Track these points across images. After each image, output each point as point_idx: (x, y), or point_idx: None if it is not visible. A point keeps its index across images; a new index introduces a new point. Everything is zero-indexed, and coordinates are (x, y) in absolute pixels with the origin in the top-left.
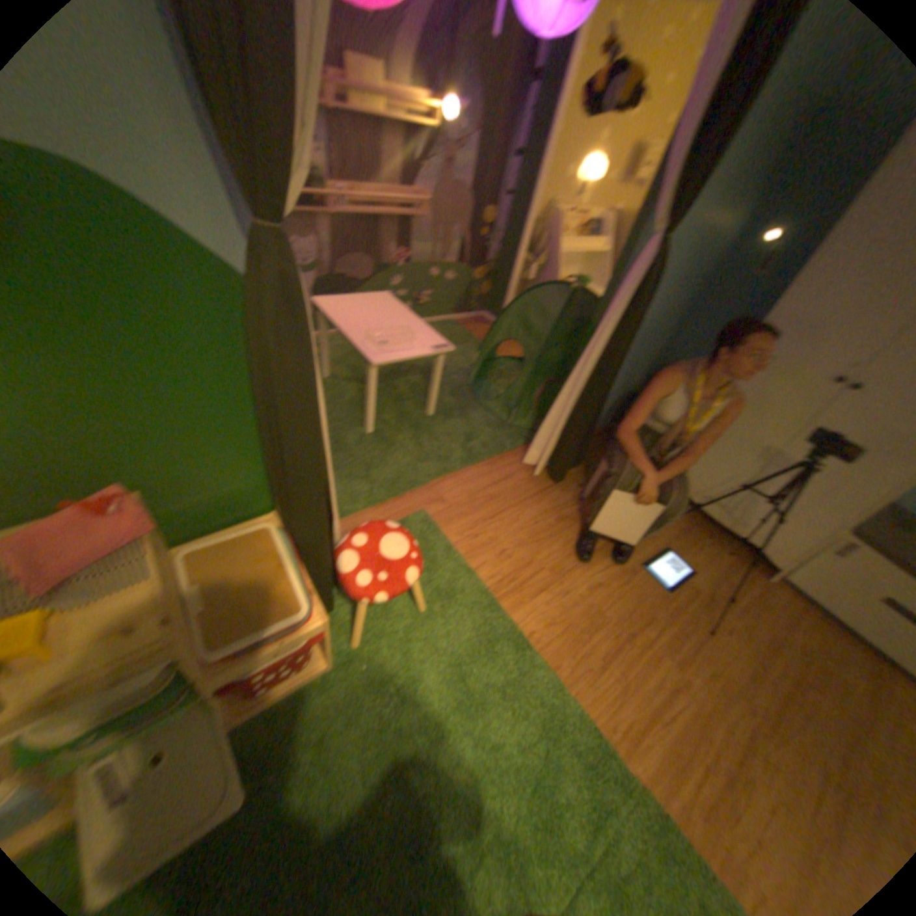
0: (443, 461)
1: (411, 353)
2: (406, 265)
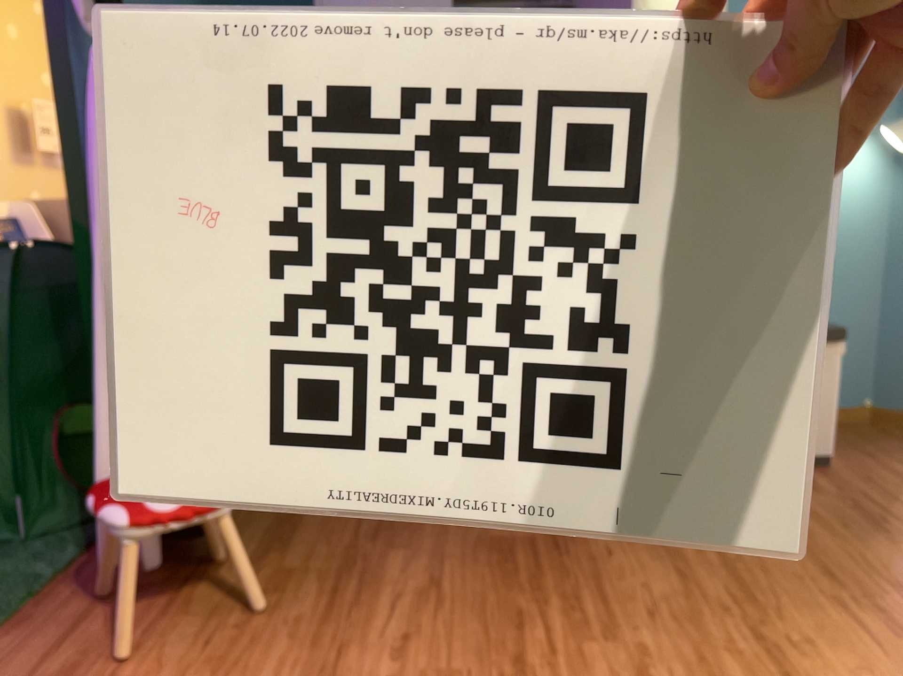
0: None
1: None
2: None
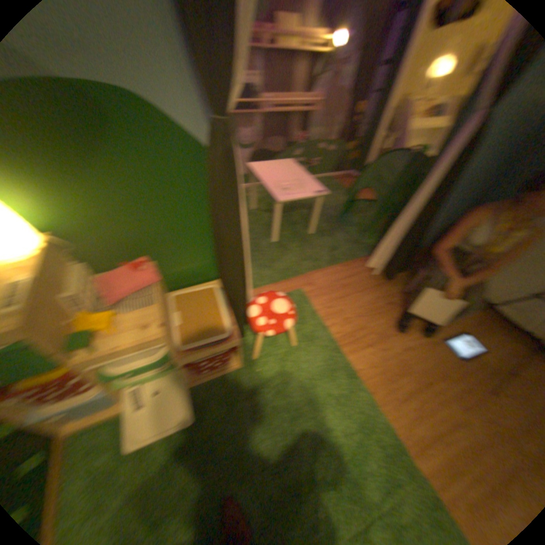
0: (316, 261)
1: (302, 195)
2: (305, 142)
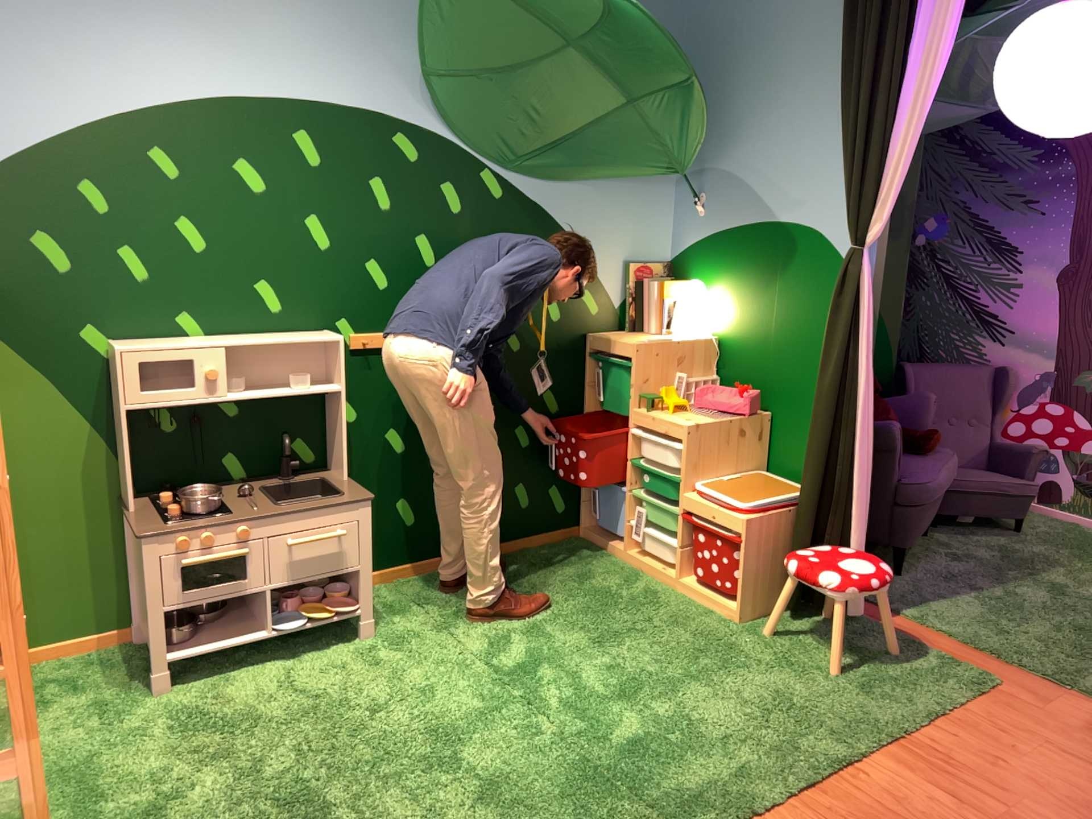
0: None
1: None
2: None
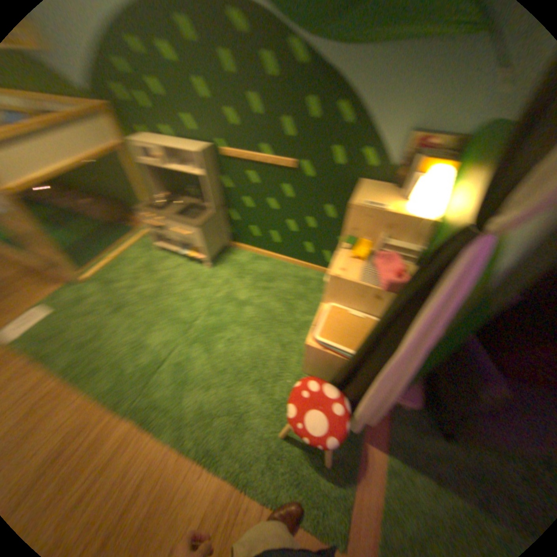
0: None
1: None
2: None
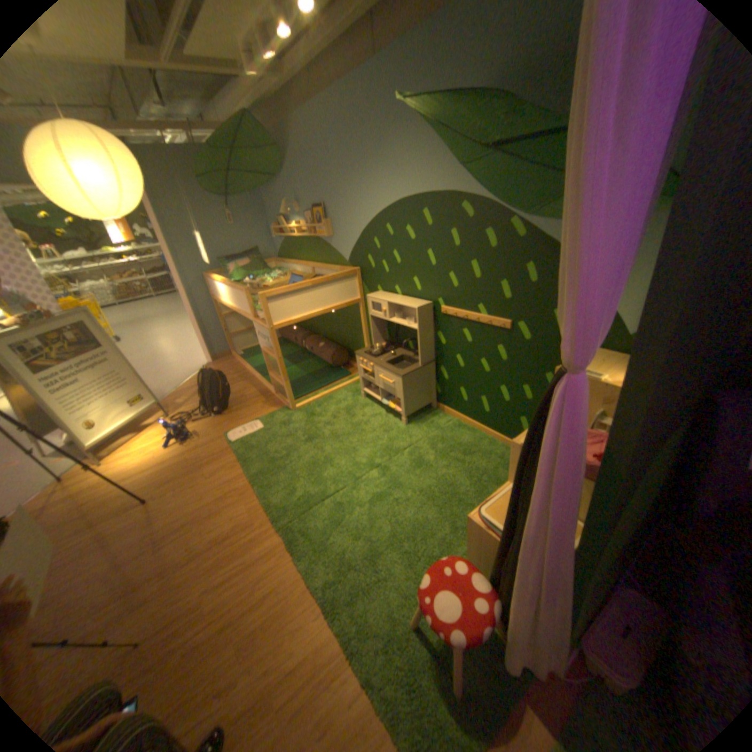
0: None
1: None
2: None
